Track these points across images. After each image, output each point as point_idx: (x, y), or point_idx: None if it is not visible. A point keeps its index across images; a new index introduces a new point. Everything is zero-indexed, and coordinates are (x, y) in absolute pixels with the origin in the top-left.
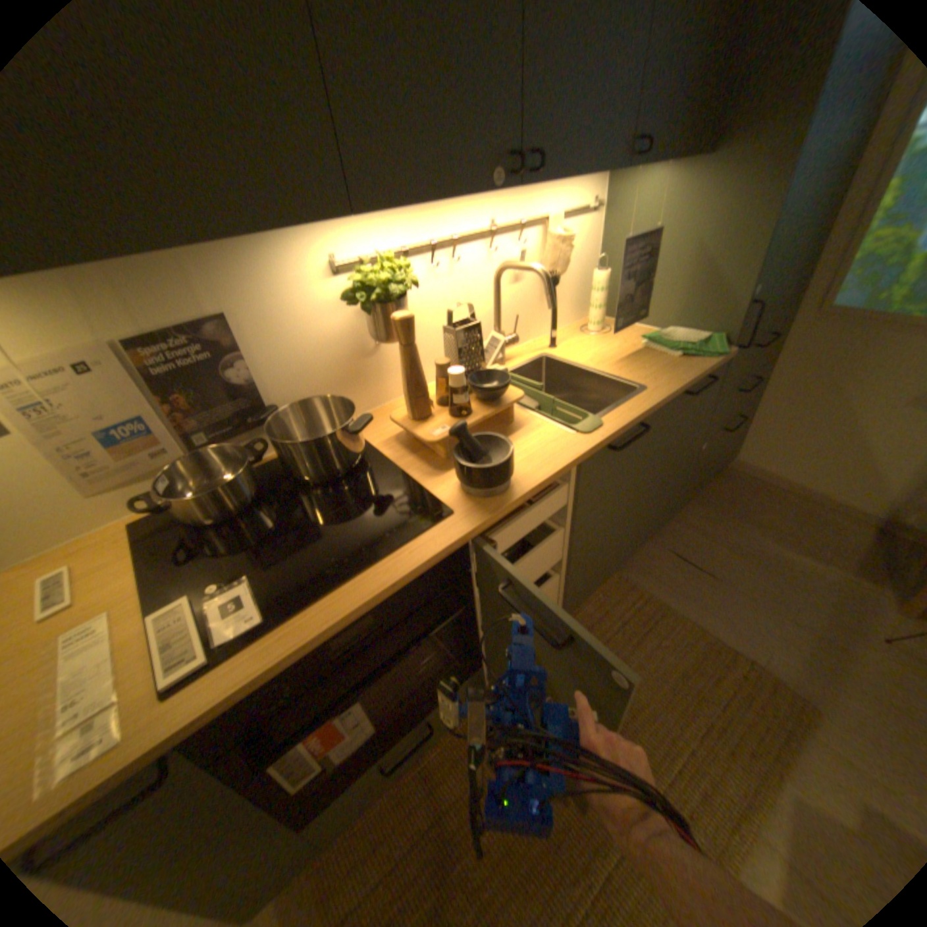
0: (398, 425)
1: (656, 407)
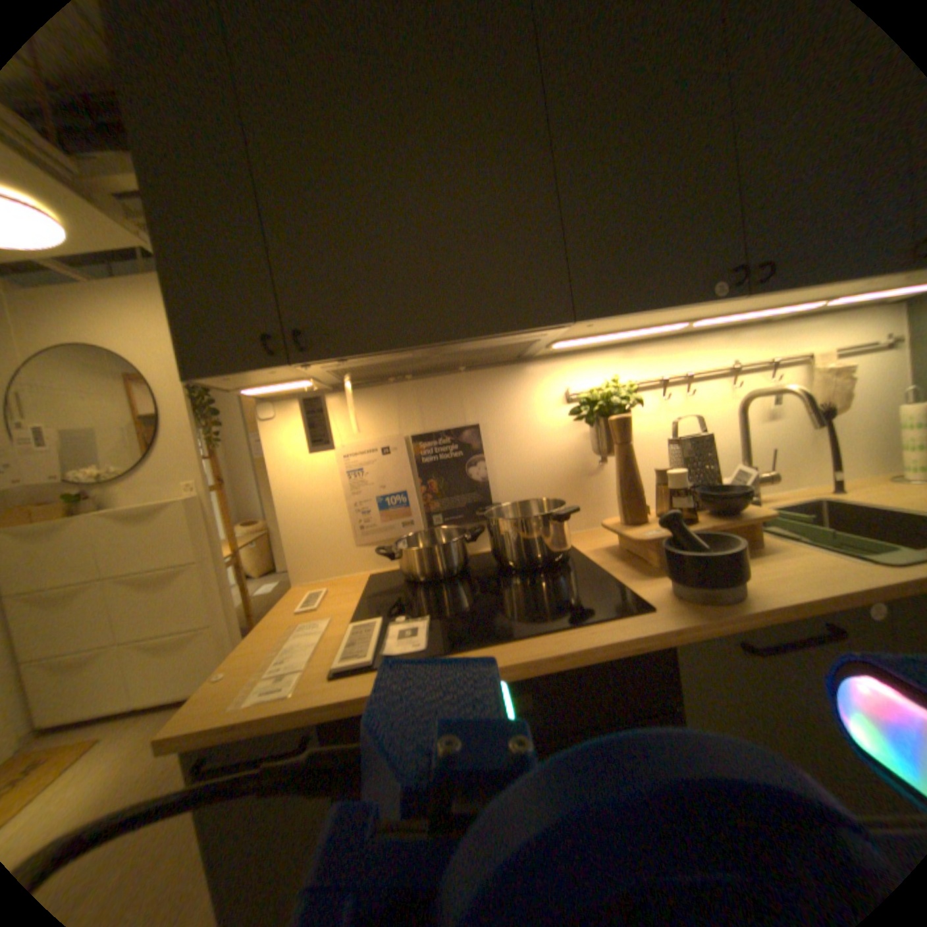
0: (607, 528)
1: None
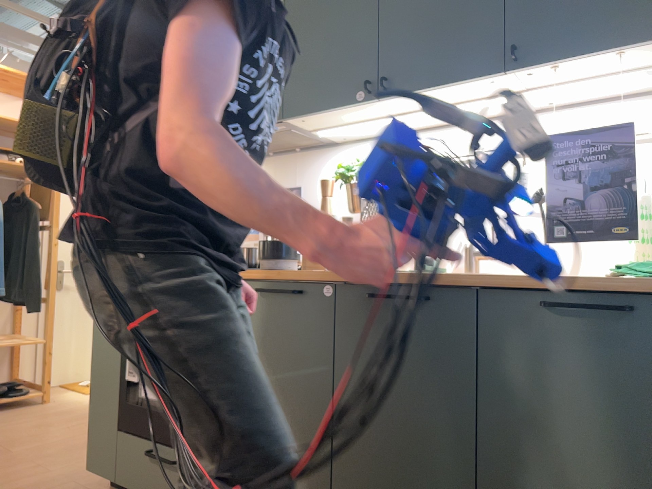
0: None
1: (447, 281)
